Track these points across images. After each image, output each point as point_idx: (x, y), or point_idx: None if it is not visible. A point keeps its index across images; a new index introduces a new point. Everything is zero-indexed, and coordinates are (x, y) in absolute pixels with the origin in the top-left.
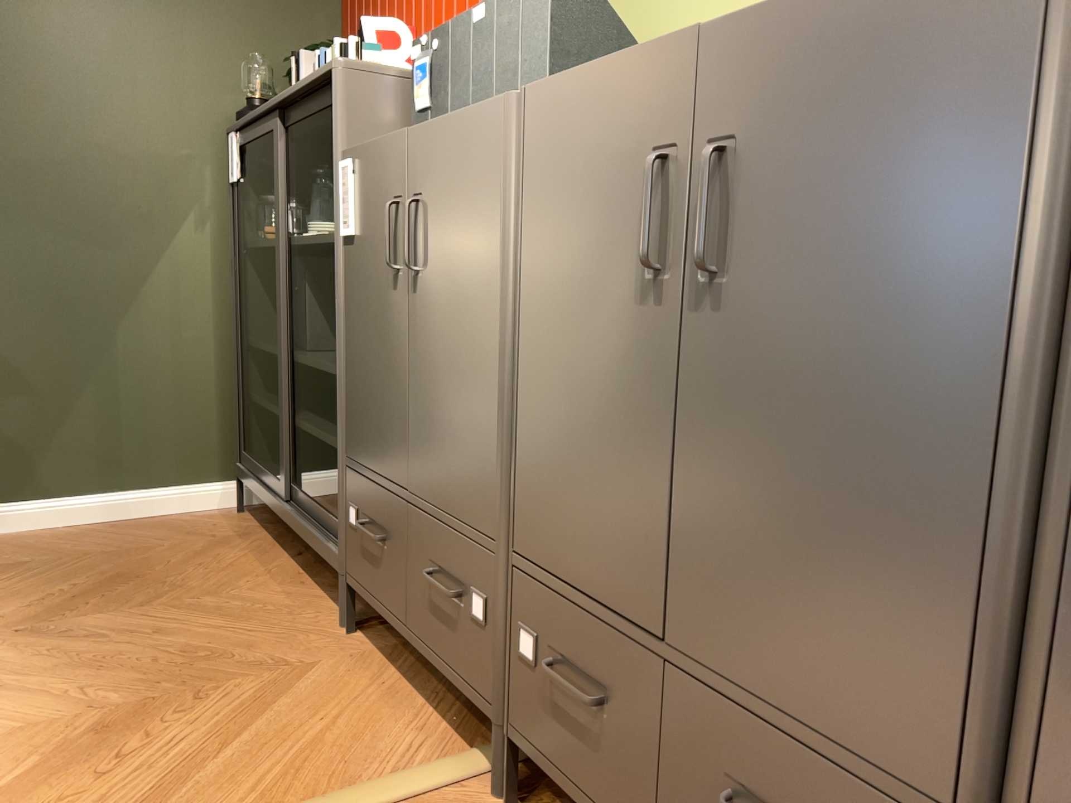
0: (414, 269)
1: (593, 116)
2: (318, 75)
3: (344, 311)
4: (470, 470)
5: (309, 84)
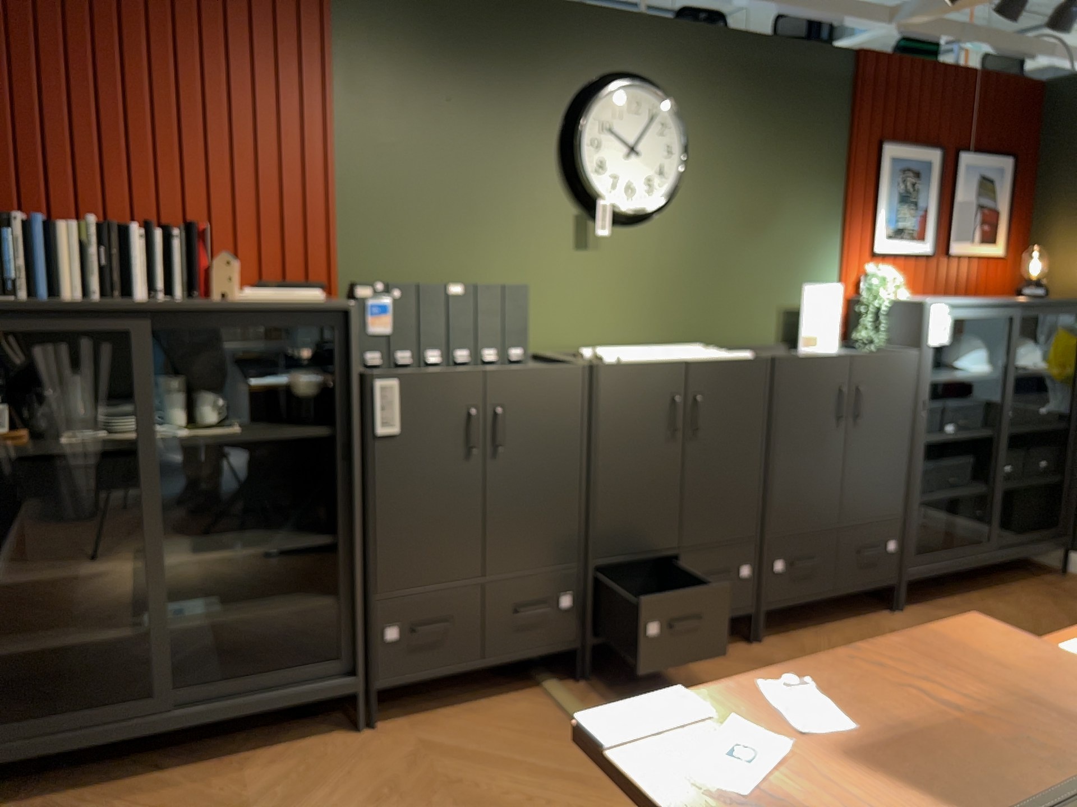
0: (495, 447)
1: (642, 380)
2: (304, 303)
3: (373, 489)
4: (557, 540)
5: (280, 307)
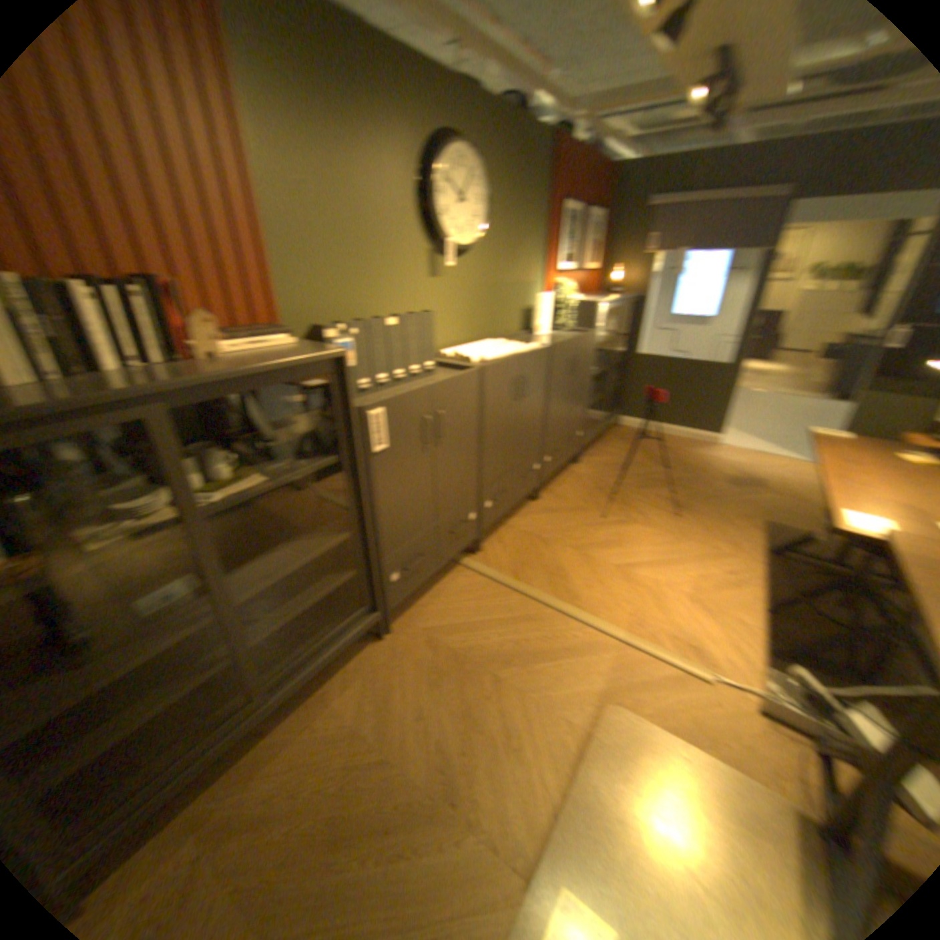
0: (441, 438)
1: (505, 373)
2: (314, 356)
3: (378, 491)
4: (470, 483)
5: (296, 363)
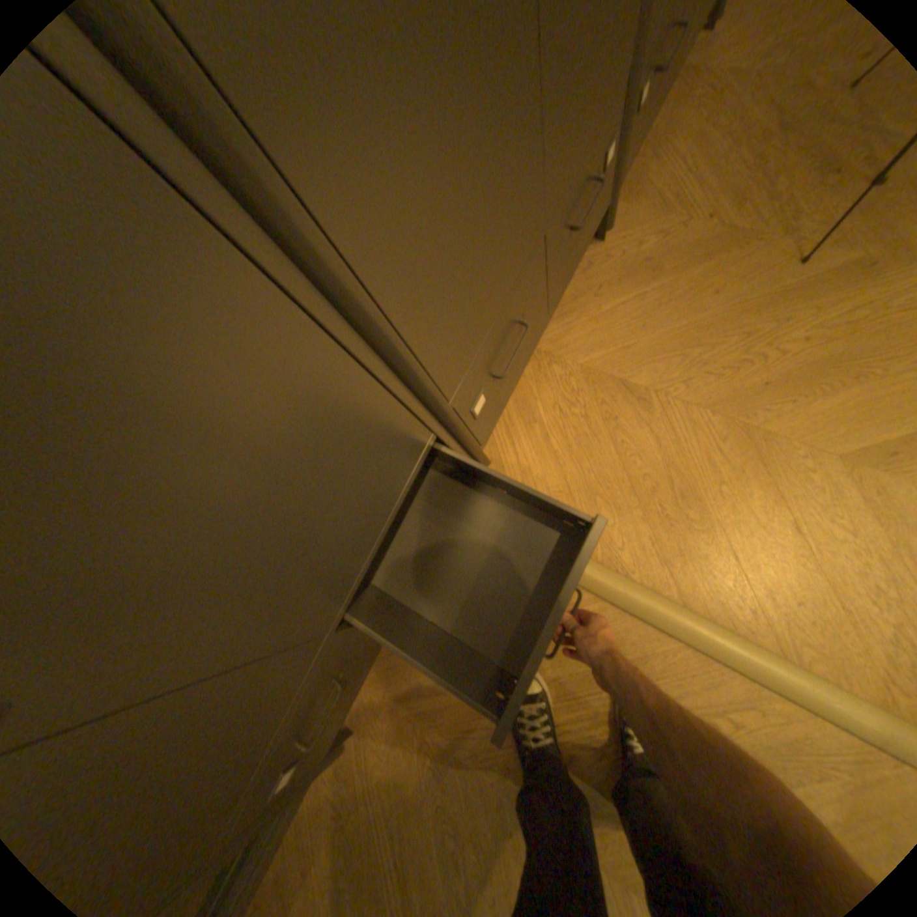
0: None
1: None
2: None
3: None
4: (380, 469)
5: None
